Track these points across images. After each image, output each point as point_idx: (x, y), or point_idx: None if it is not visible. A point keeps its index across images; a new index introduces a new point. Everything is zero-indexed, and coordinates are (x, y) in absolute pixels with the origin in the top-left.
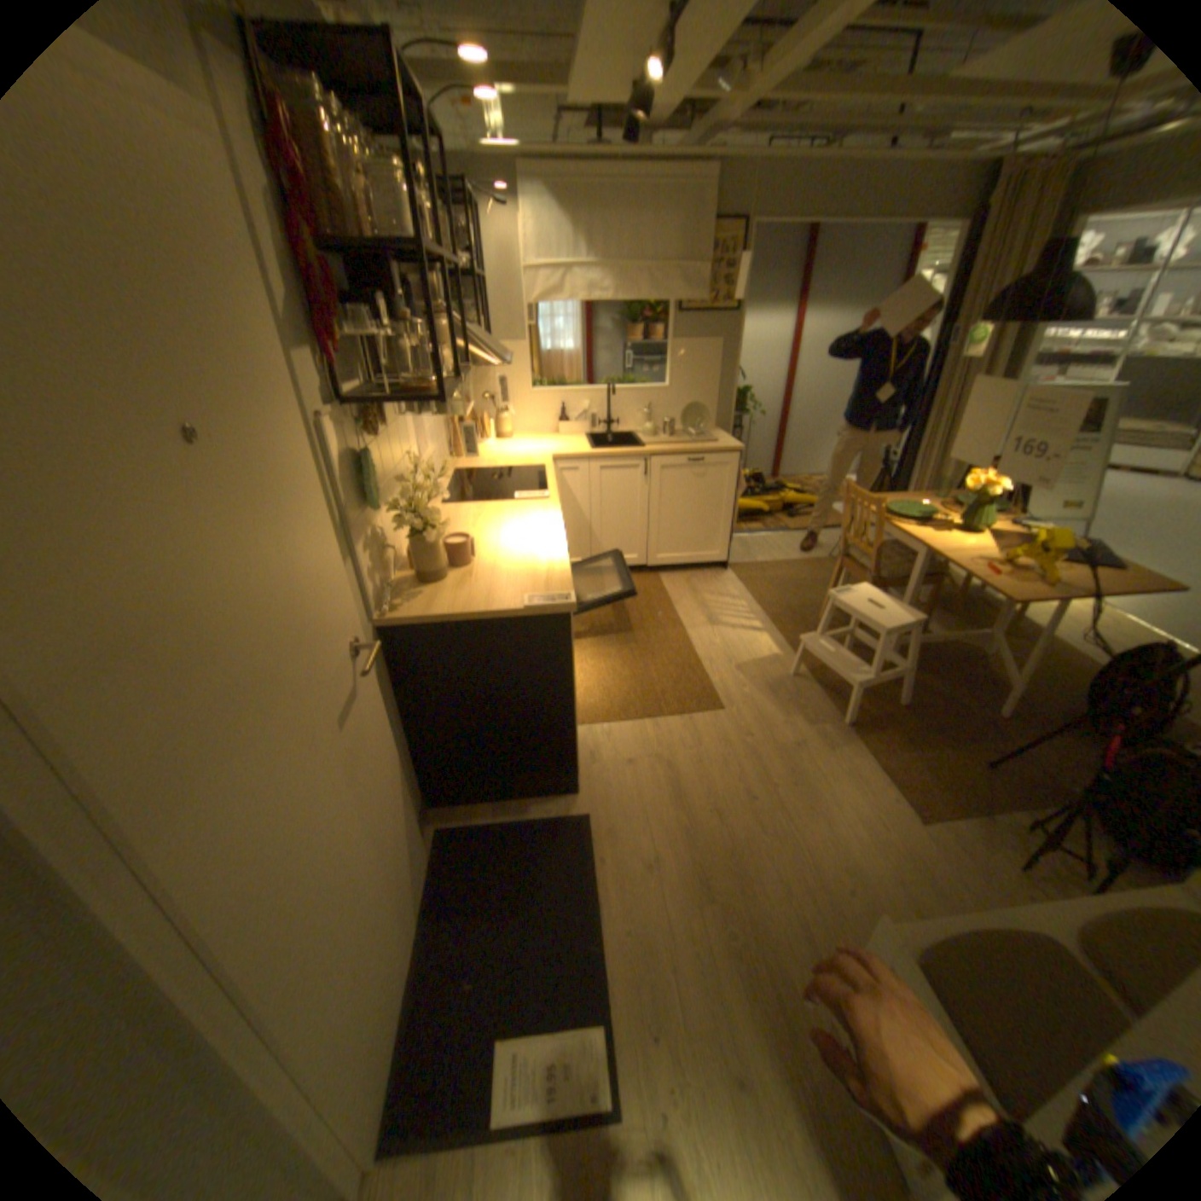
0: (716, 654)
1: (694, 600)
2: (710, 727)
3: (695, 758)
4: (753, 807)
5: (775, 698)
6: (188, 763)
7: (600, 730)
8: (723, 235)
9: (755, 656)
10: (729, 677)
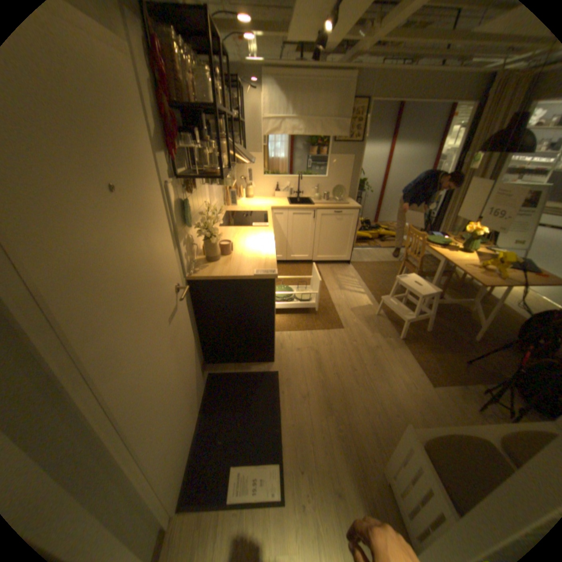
0: (342, 303)
1: (333, 277)
2: (337, 335)
3: (329, 349)
4: (354, 373)
5: (368, 324)
6: (105, 329)
7: (286, 334)
8: (357, 105)
9: (360, 304)
10: (347, 314)
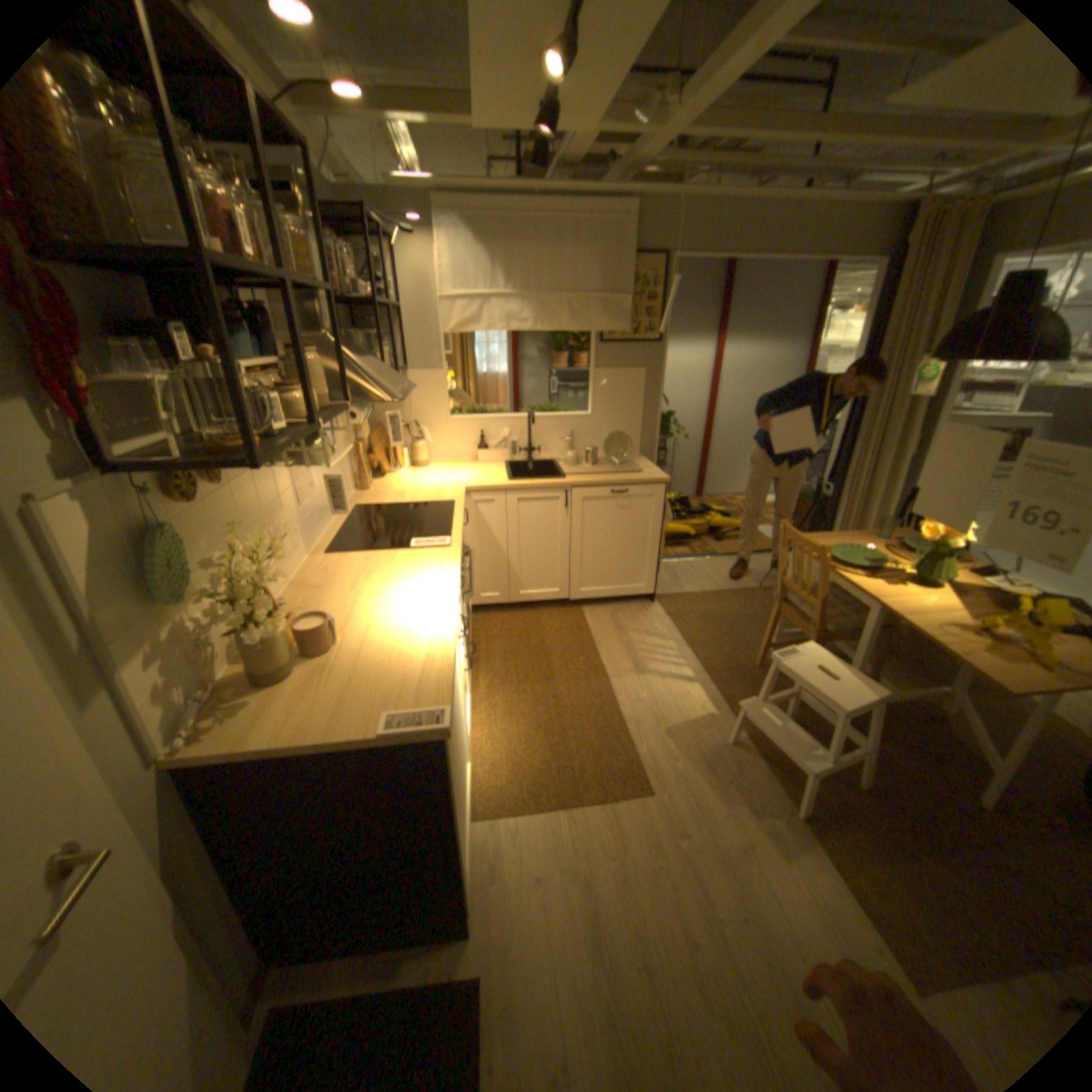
0: (643, 714)
1: (619, 640)
2: (637, 824)
3: (619, 875)
4: (693, 962)
5: (712, 778)
6: None
7: (504, 829)
8: (644, 269)
9: (687, 715)
10: (659, 747)
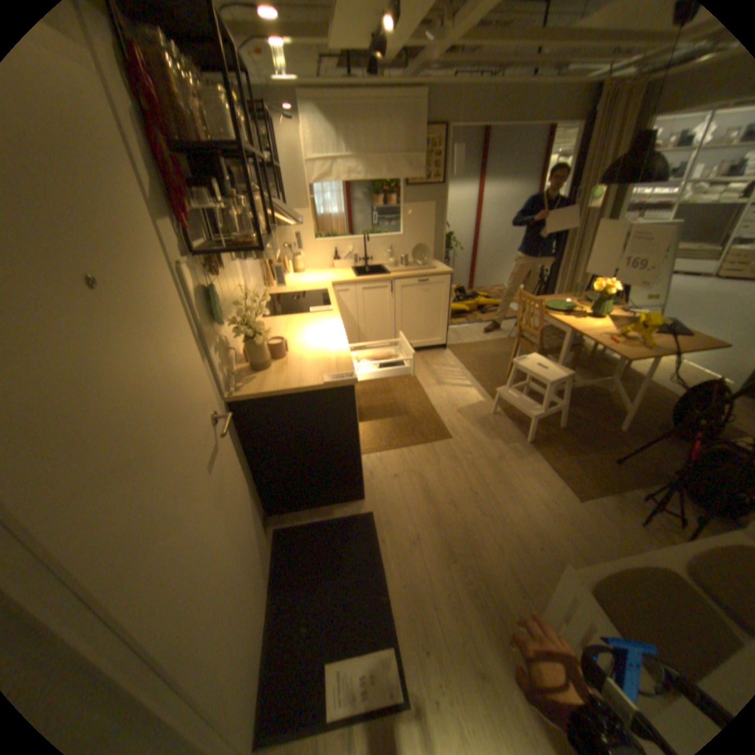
0: (444, 403)
1: (427, 370)
2: (444, 450)
3: (436, 471)
4: (475, 499)
5: (482, 429)
6: (109, 512)
7: (375, 457)
8: (431, 135)
9: (468, 403)
10: (453, 418)
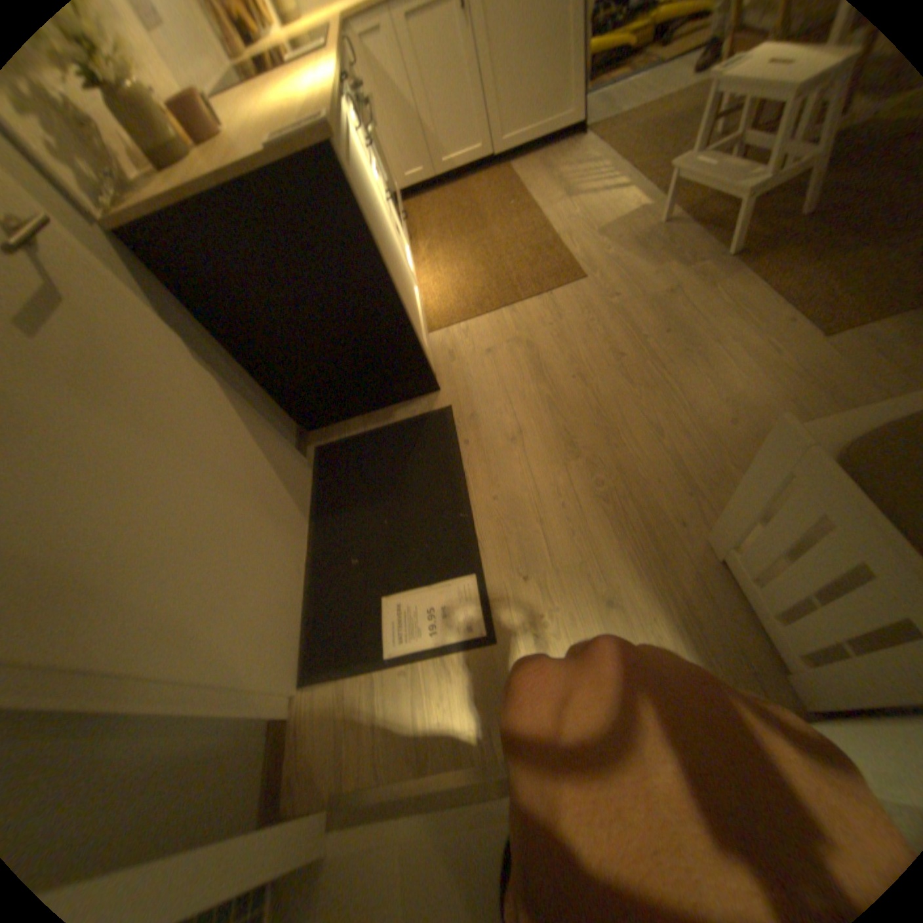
0: (576, 223)
1: (550, 175)
2: (572, 295)
3: (556, 330)
4: (620, 361)
5: (645, 249)
6: None
7: (456, 328)
8: None
9: (621, 212)
10: (592, 242)
